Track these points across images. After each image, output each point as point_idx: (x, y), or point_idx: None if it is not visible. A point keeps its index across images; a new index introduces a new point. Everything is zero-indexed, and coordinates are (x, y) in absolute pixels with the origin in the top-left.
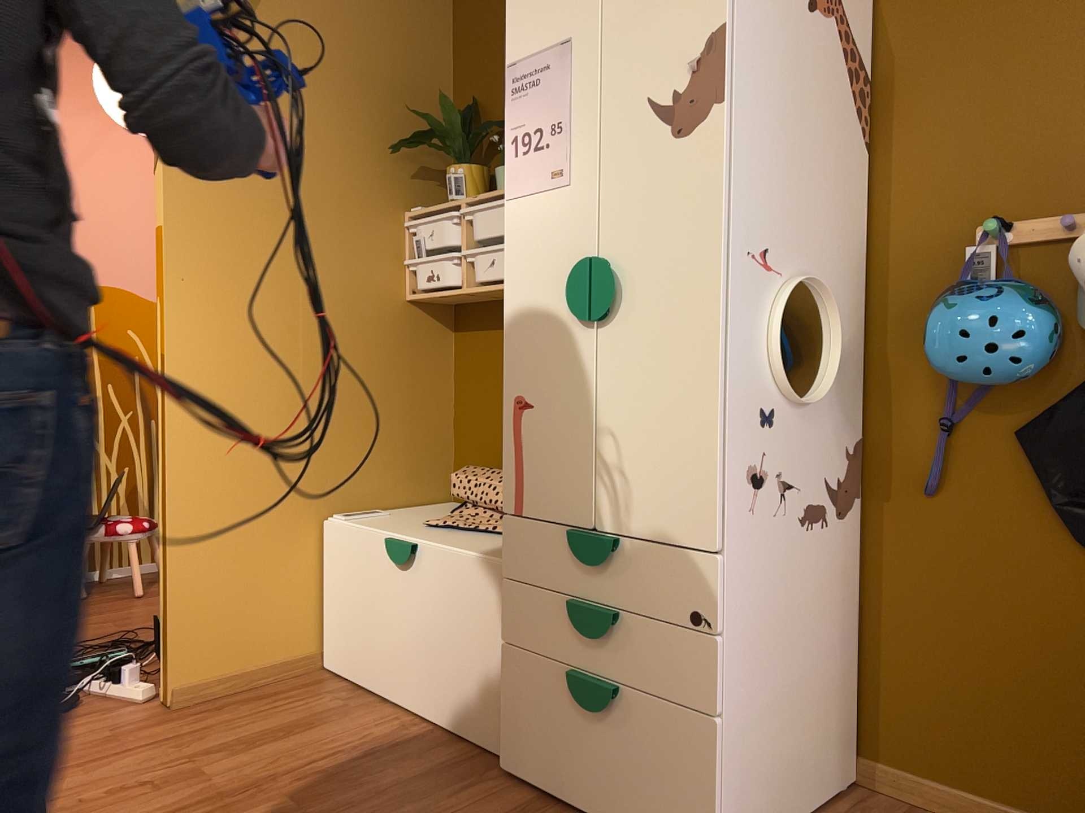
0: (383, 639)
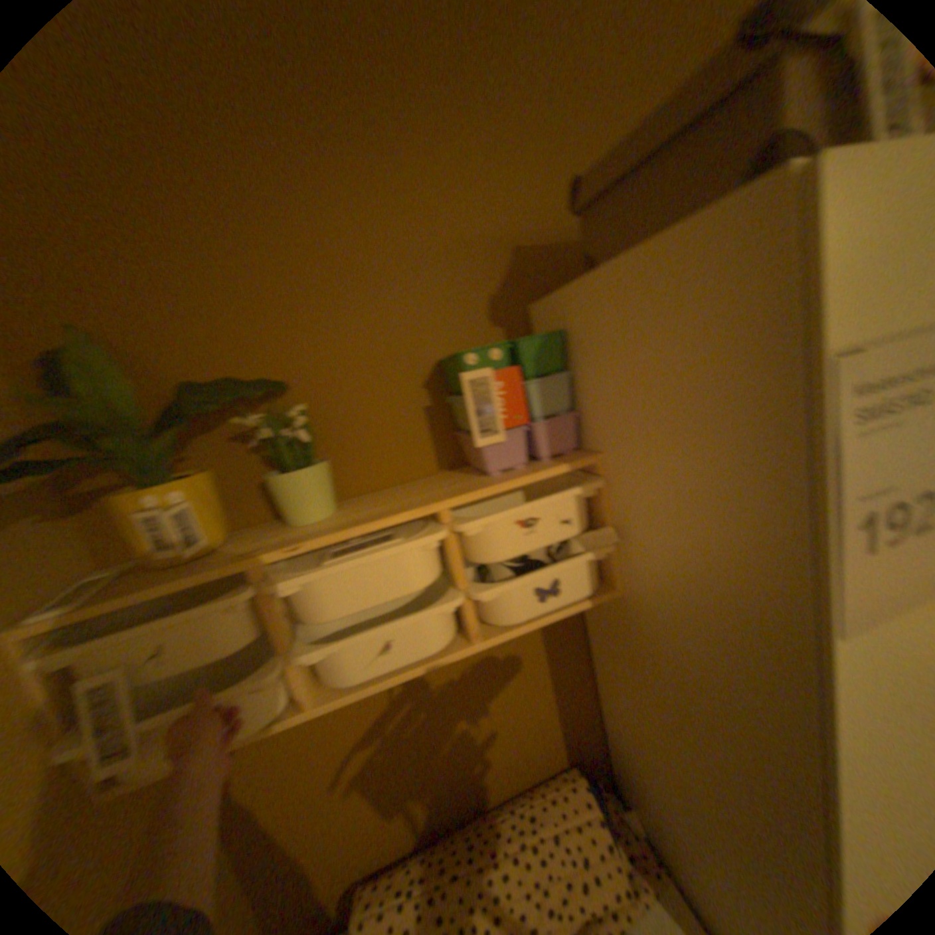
0: None
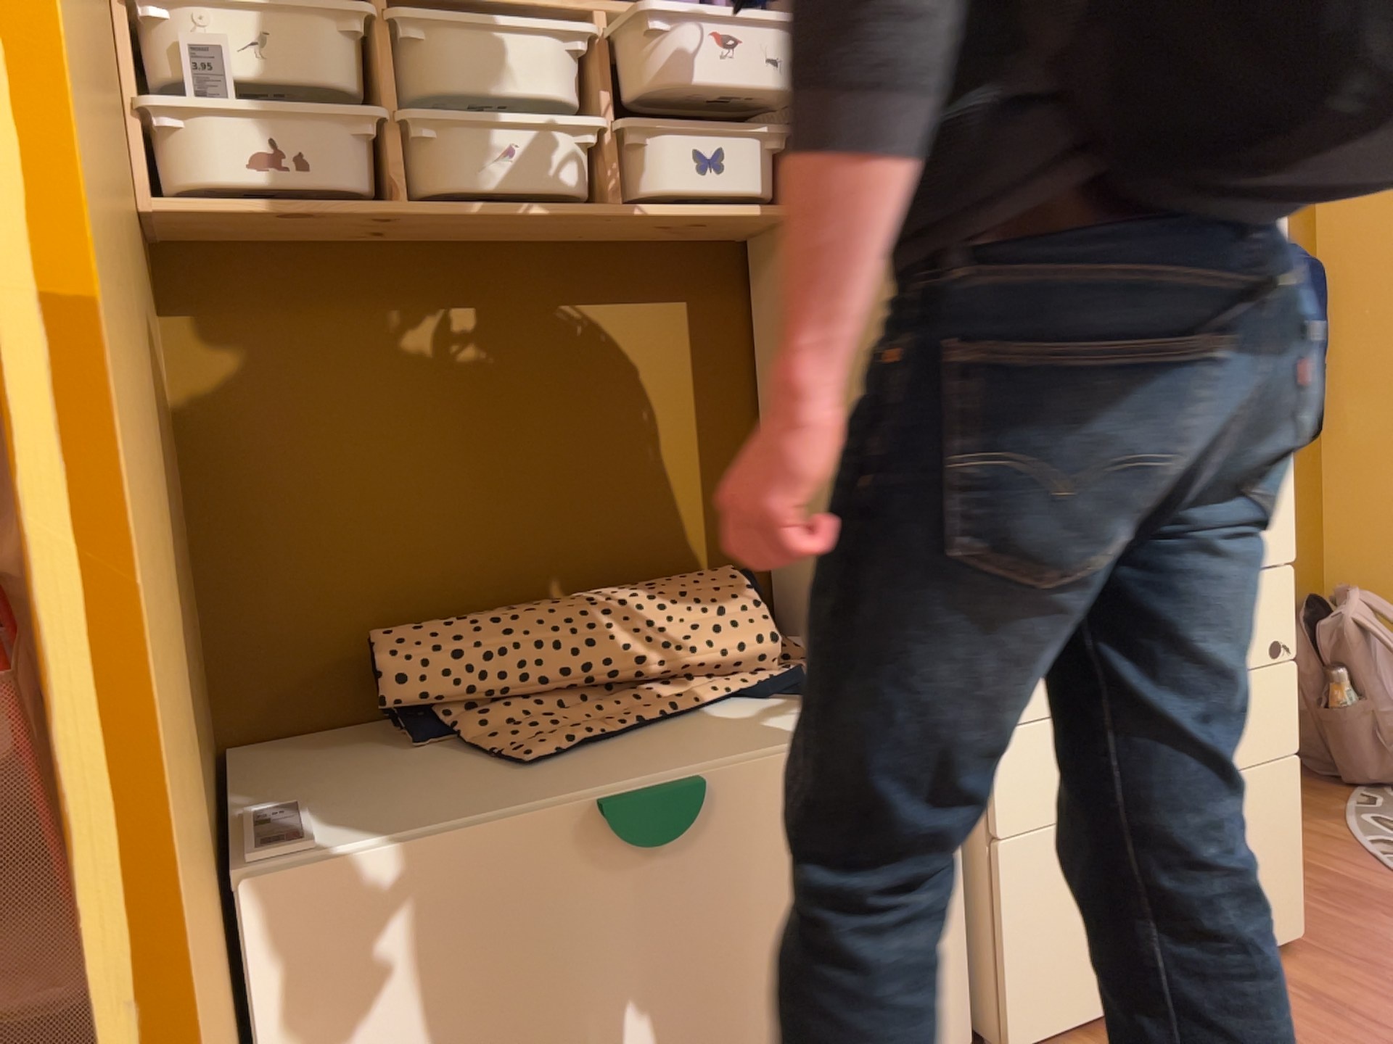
0: None
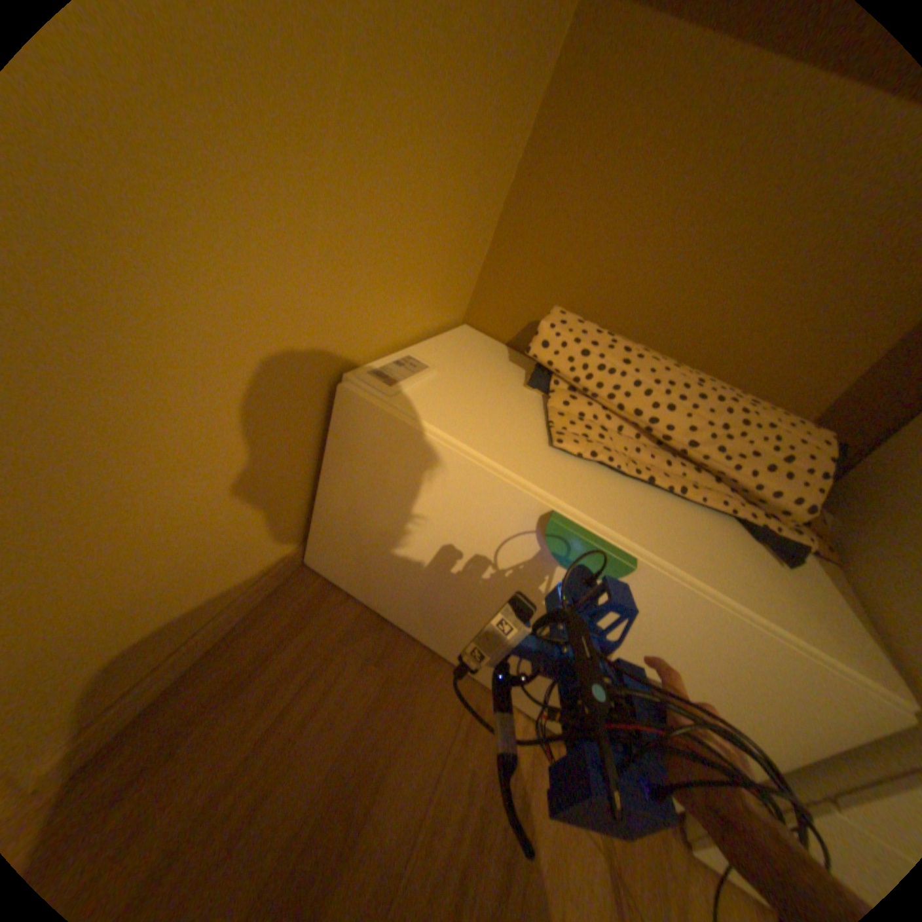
0: (468, 606)
